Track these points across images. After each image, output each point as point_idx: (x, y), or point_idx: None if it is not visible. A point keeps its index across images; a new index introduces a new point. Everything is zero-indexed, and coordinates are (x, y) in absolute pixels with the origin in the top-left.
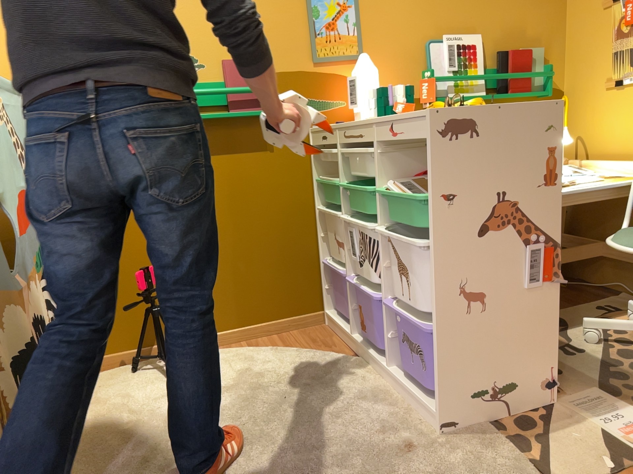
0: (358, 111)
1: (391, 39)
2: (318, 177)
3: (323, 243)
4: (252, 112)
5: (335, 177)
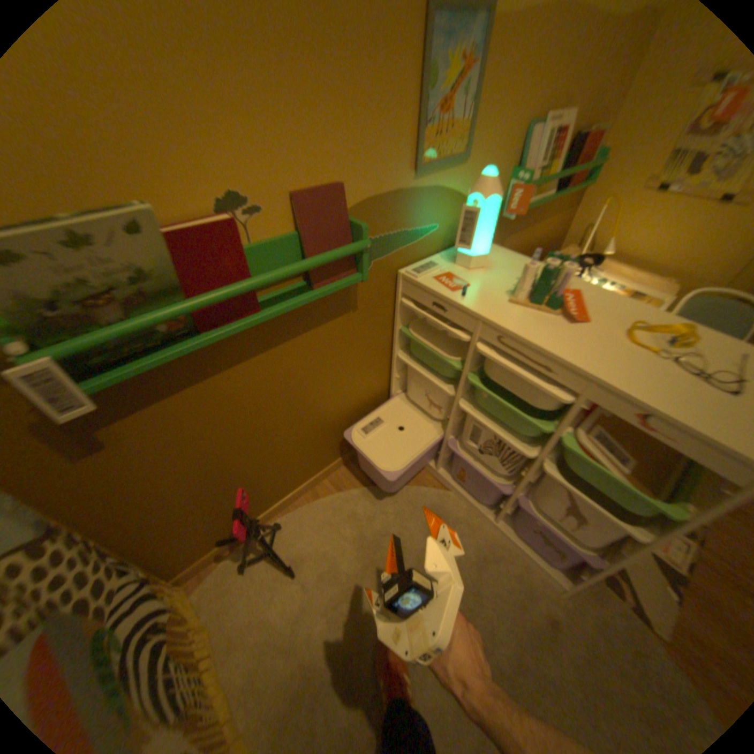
0: (465, 251)
1: (501, 120)
2: (401, 327)
3: (396, 381)
4: (348, 283)
5: (431, 336)
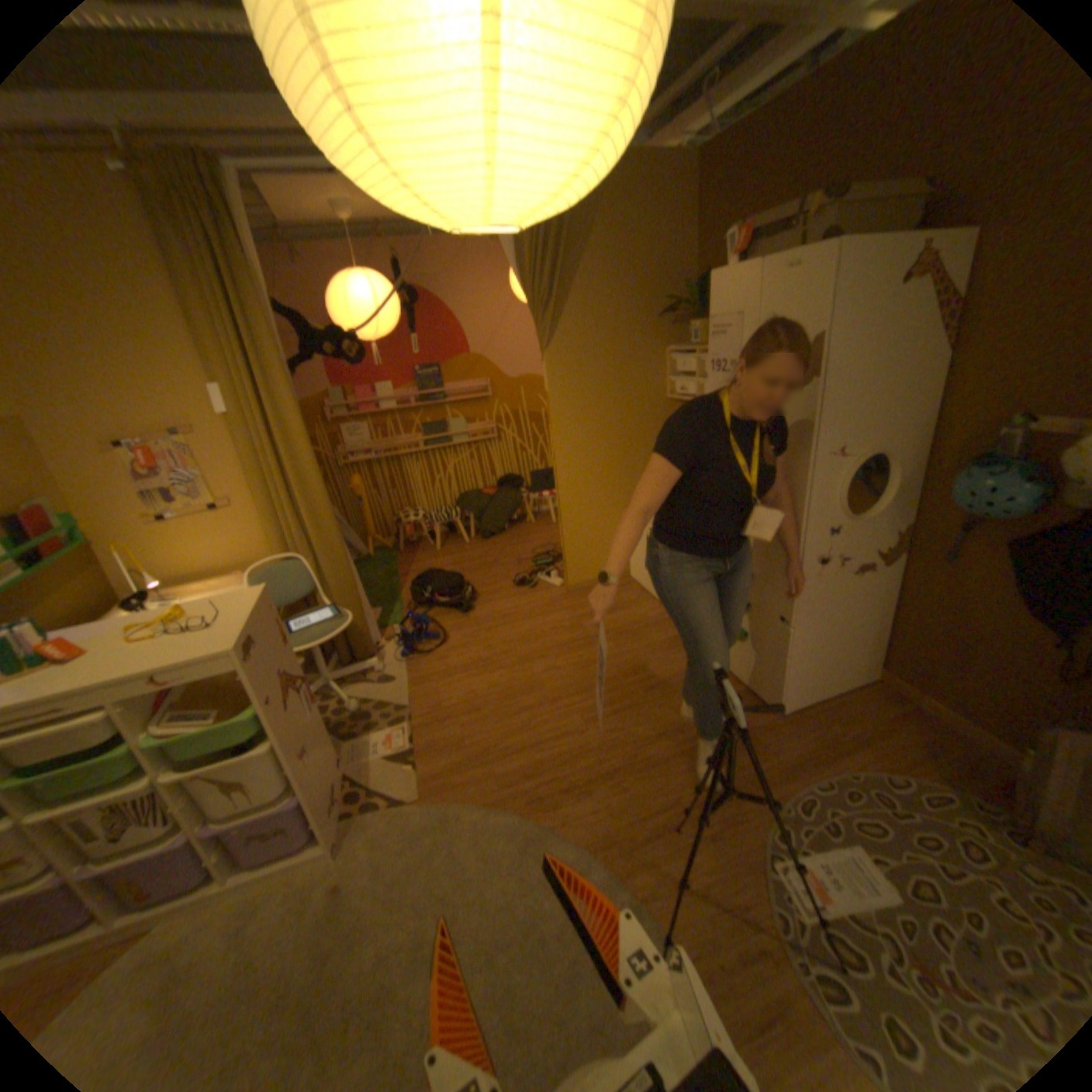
0: None
1: None
2: None
3: None
4: None
5: None
